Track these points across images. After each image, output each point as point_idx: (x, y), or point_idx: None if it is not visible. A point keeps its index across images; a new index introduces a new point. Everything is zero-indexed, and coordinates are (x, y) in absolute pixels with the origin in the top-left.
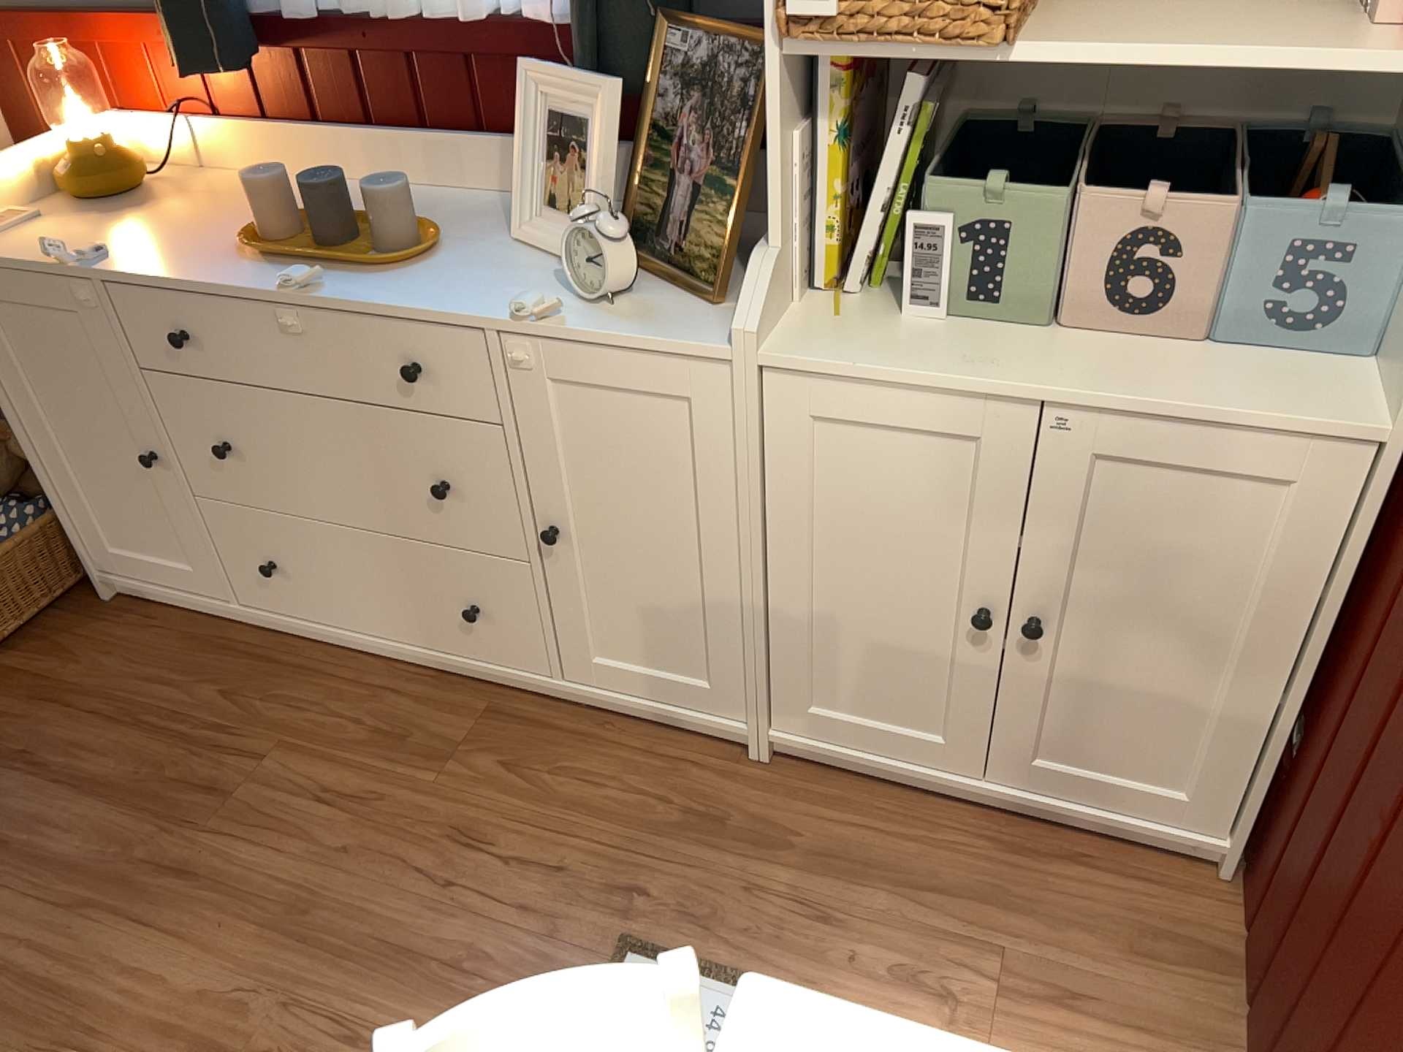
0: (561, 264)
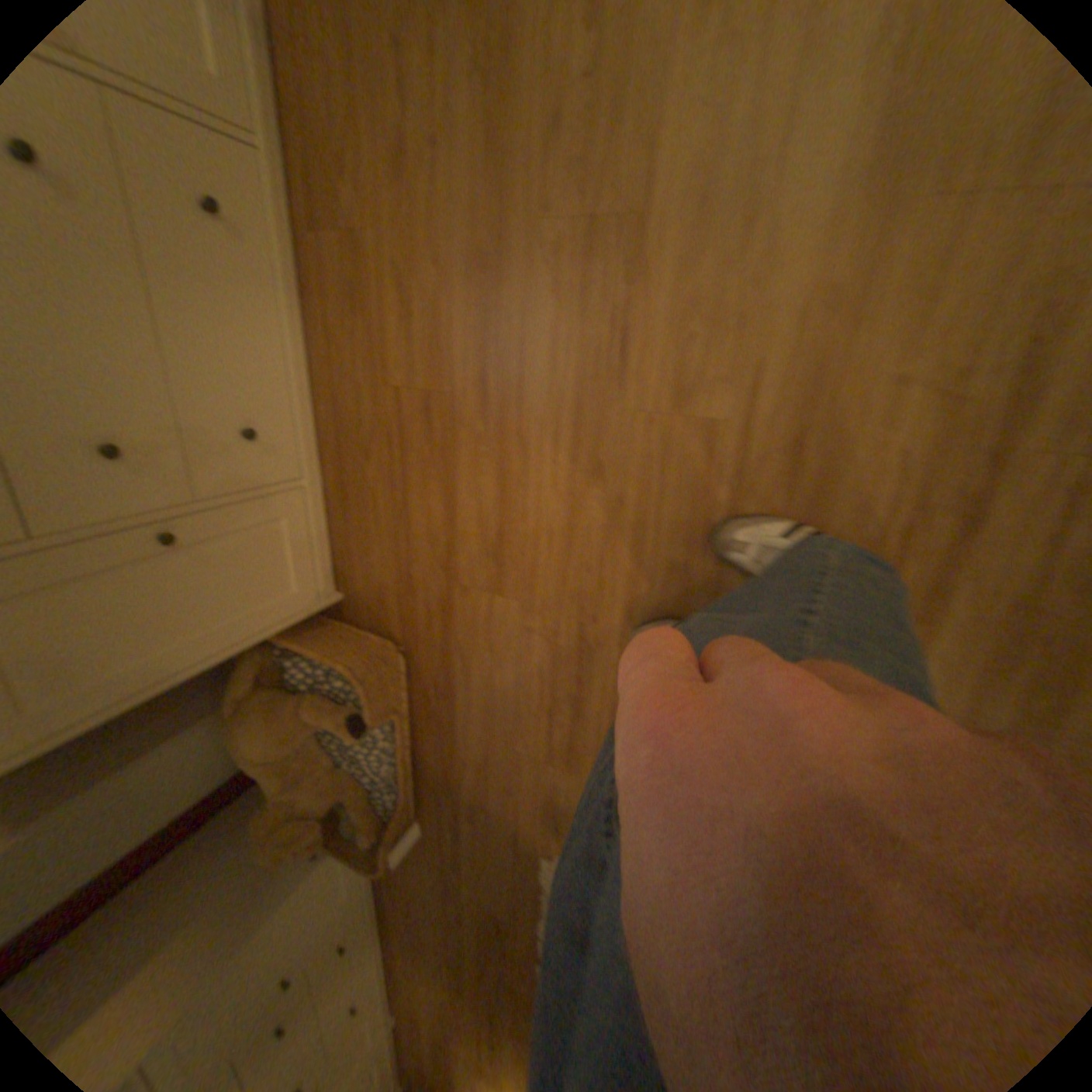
0: None
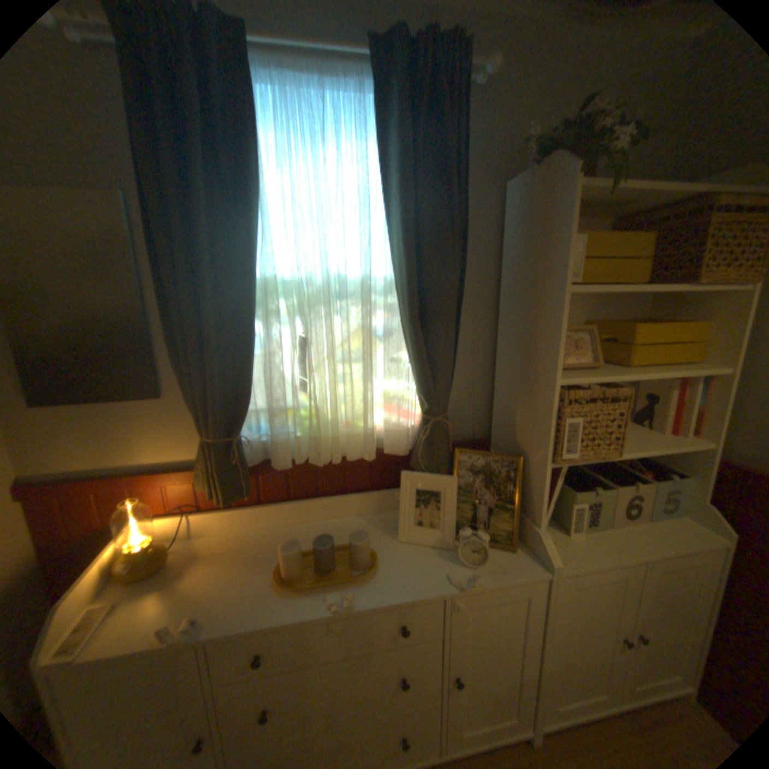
0: (430, 547)
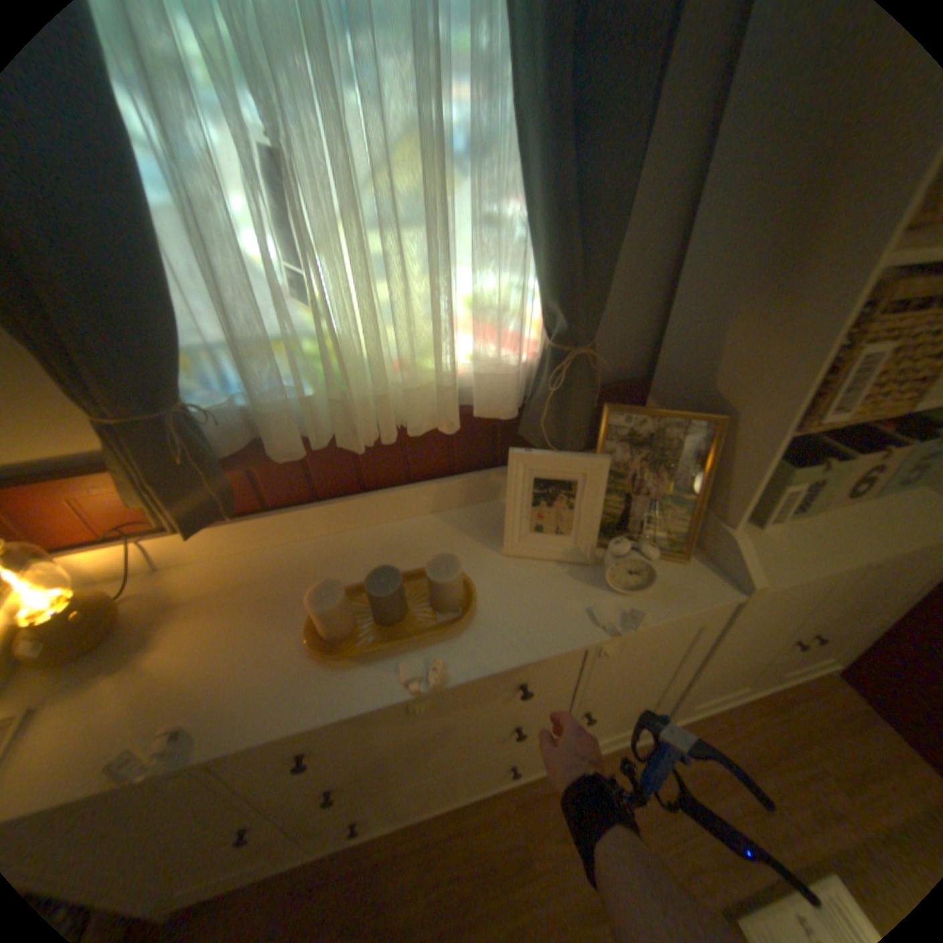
0: (556, 561)
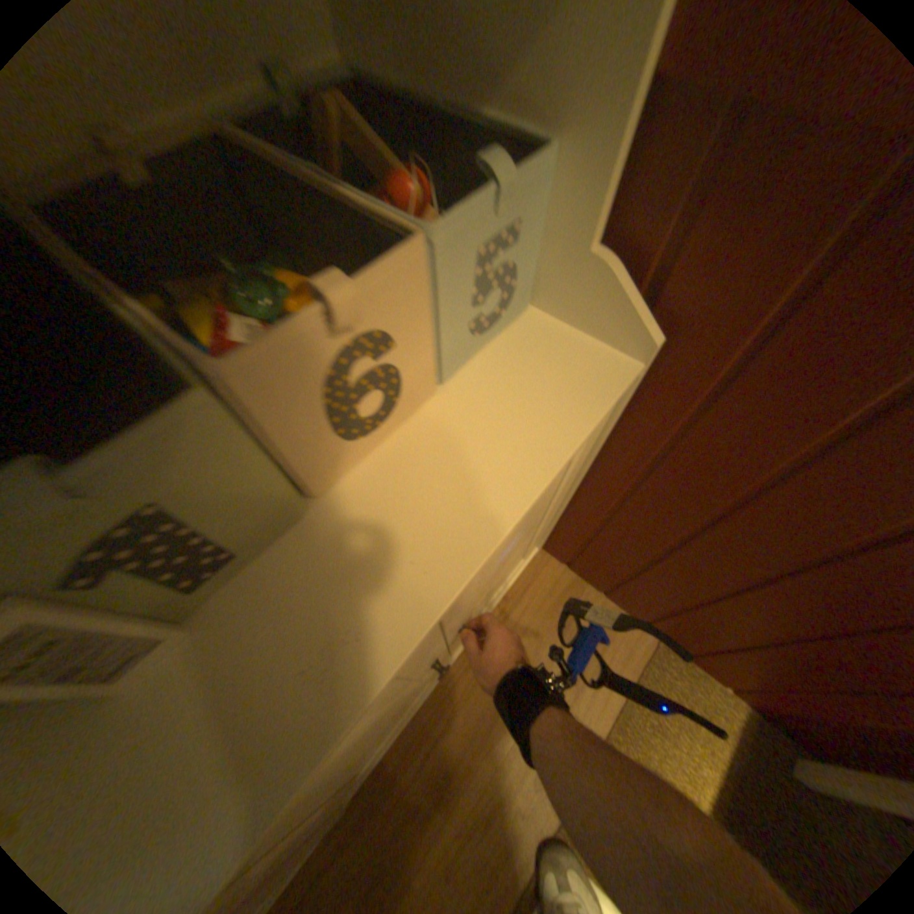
0: None
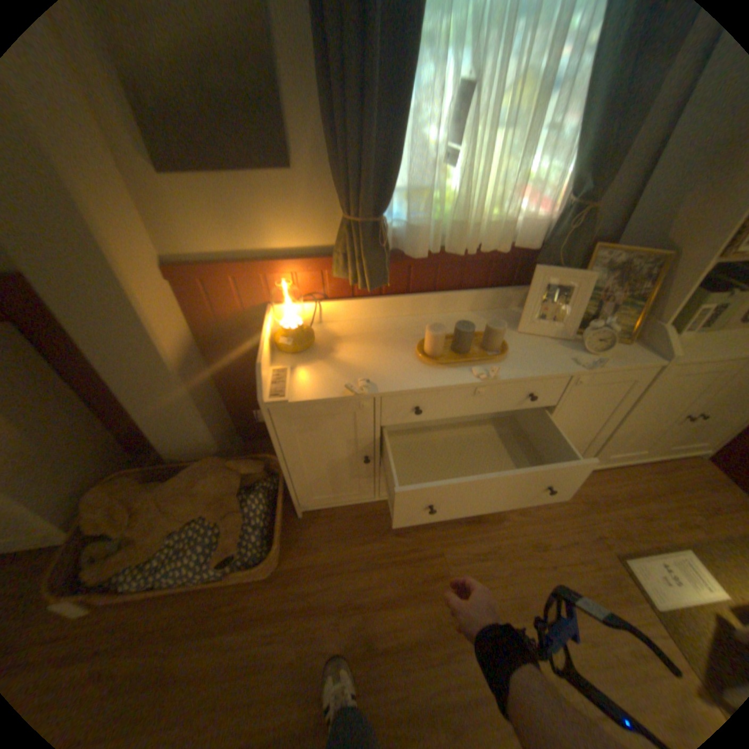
0: (550, 338)
